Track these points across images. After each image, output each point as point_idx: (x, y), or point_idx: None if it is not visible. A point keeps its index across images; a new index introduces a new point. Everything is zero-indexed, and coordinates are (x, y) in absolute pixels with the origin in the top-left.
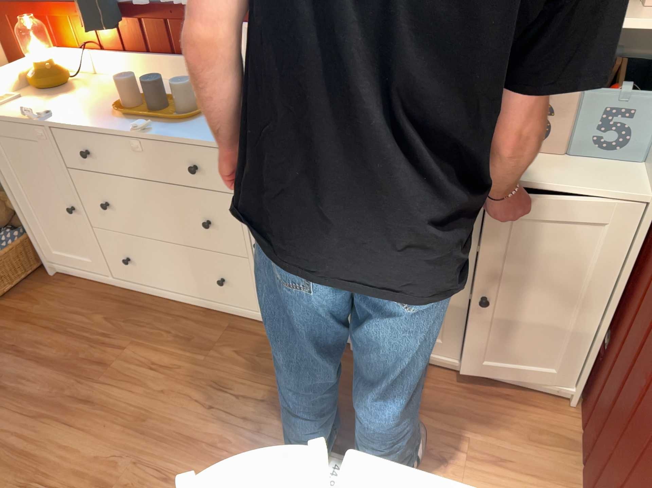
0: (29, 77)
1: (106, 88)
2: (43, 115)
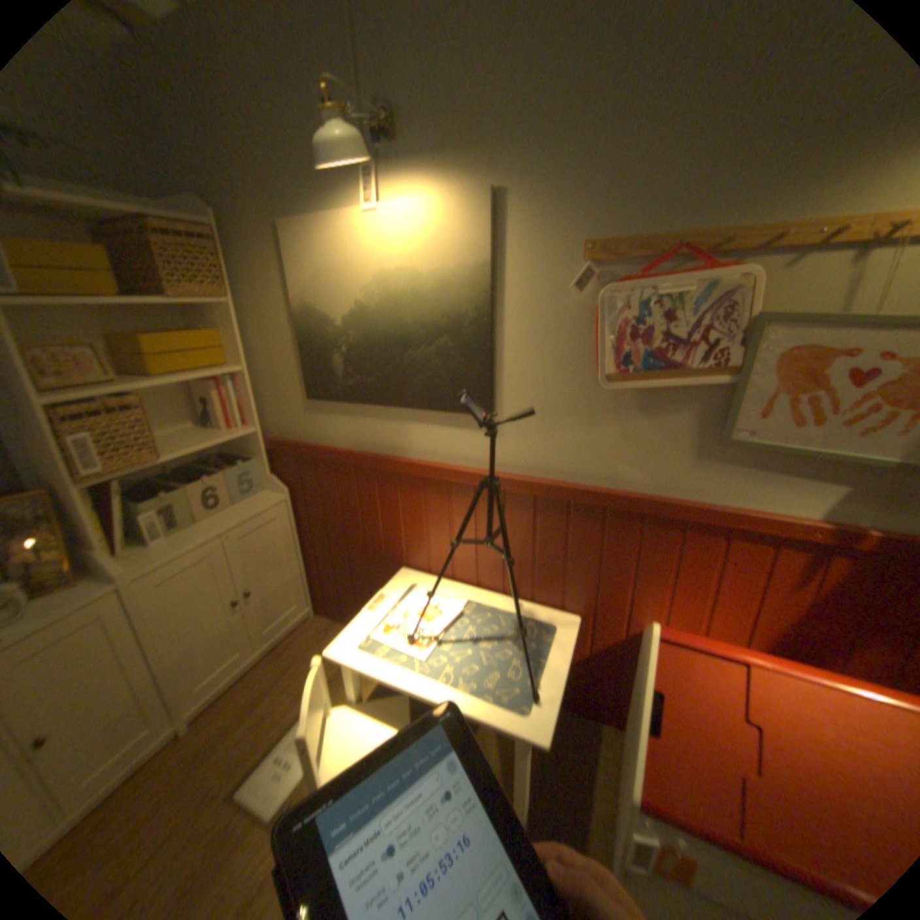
0: None
1: None
2: None
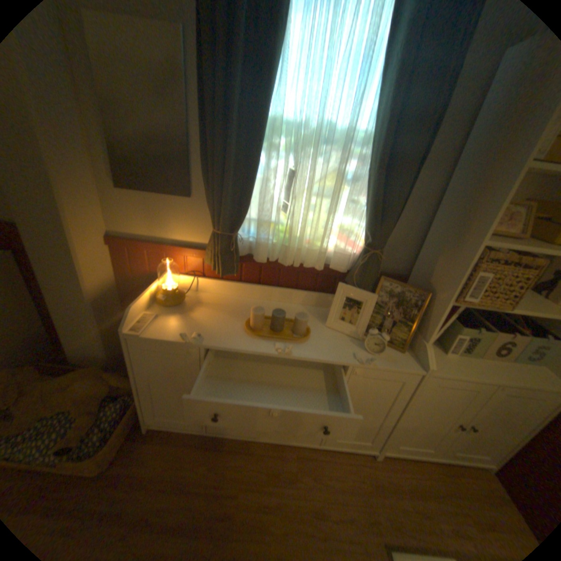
0: (160, 300)
1: (217, 306)
2: (198, 339)
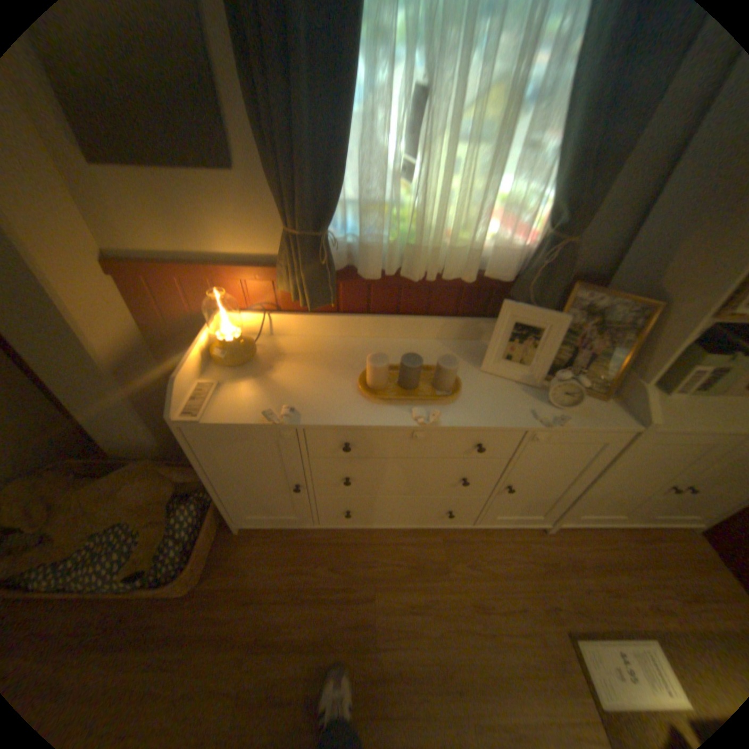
0: (219, 357)
1: (308, 357)
2: (292, 416)
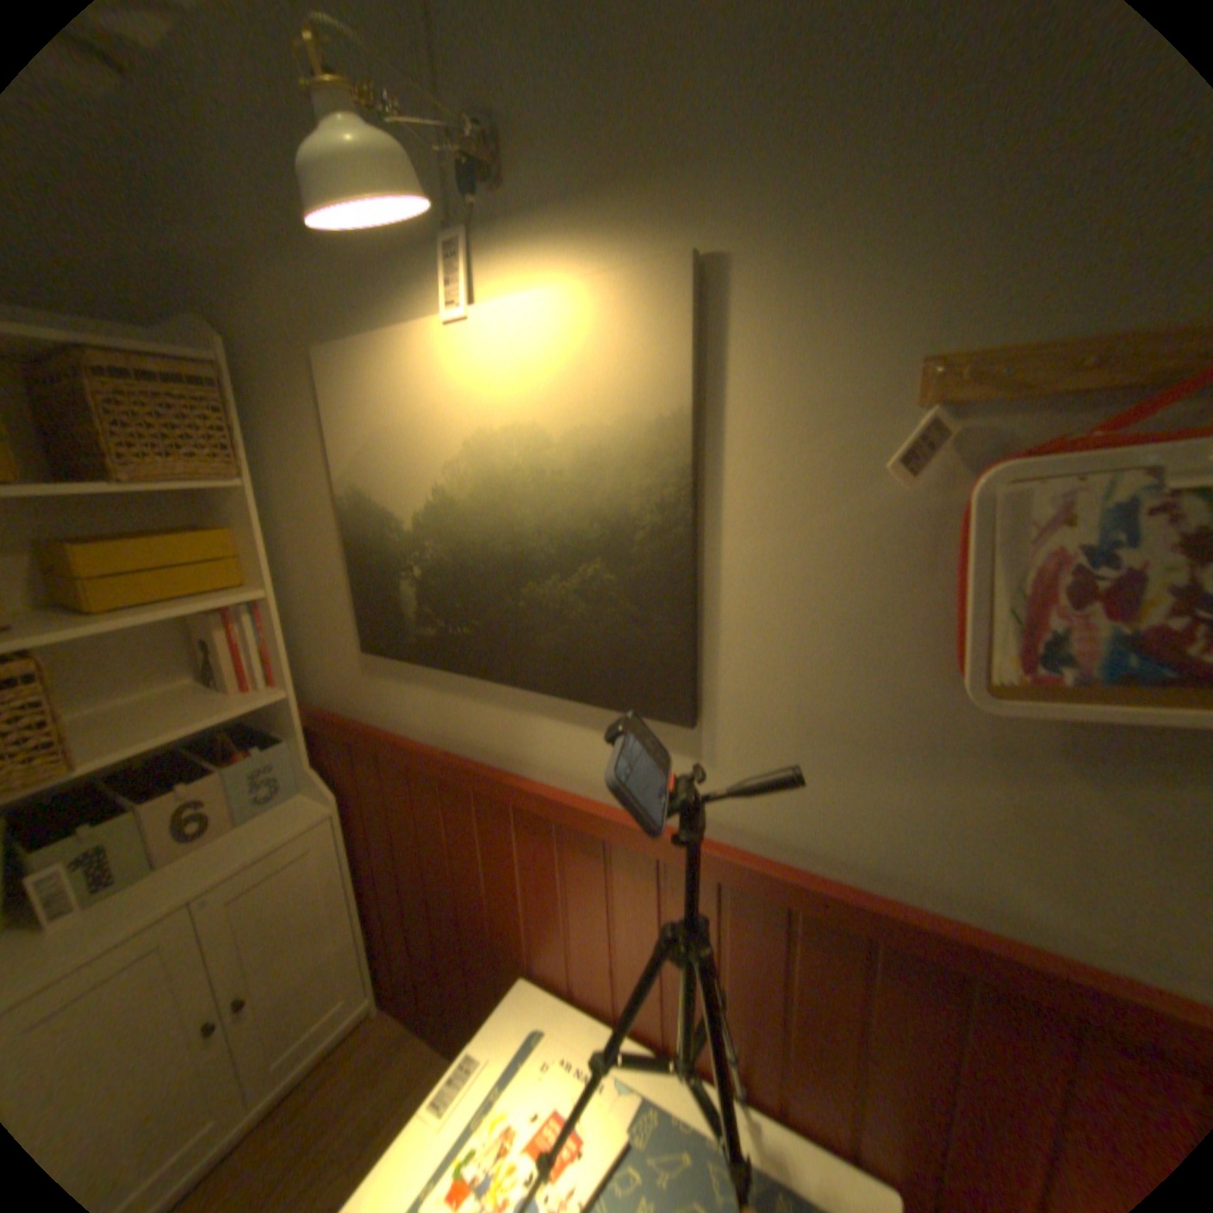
0: None
1: None
2: None
